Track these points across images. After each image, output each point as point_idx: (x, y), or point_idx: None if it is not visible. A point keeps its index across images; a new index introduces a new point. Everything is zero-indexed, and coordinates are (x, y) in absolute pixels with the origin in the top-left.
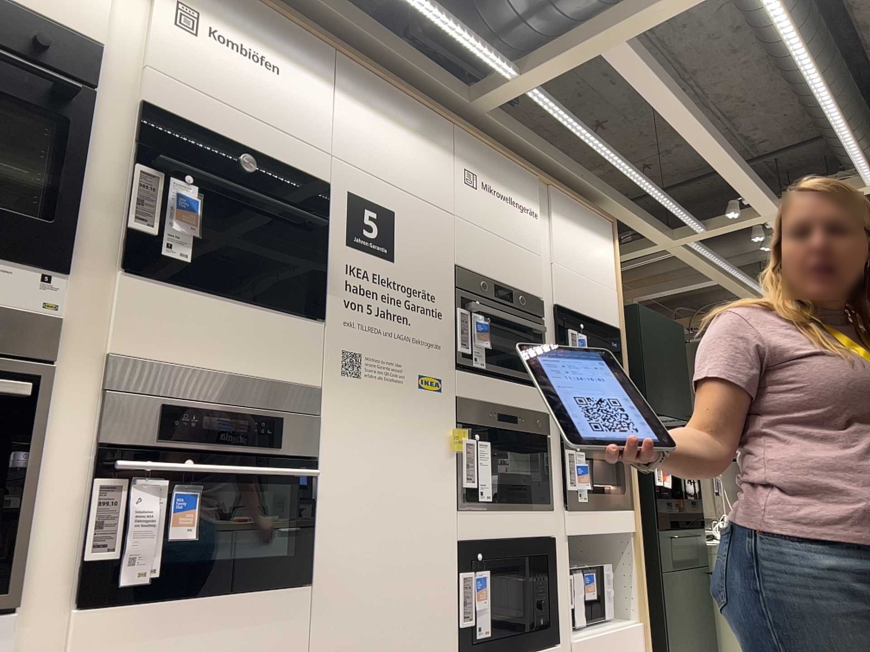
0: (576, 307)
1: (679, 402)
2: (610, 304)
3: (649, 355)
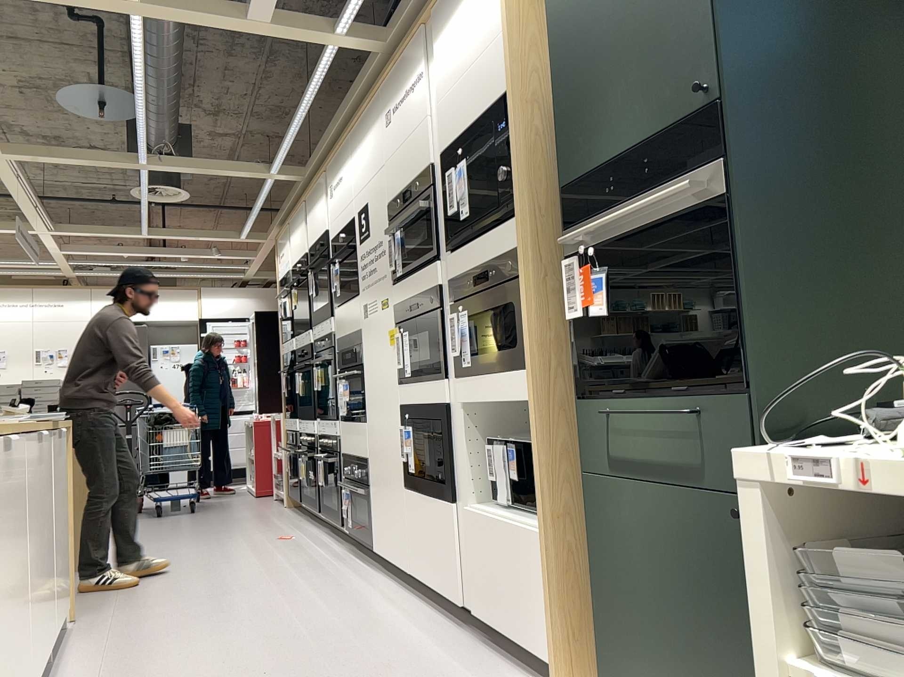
0: (458, 132)
1: (668, 84)
2: (498, 64)
3: (574, 62)
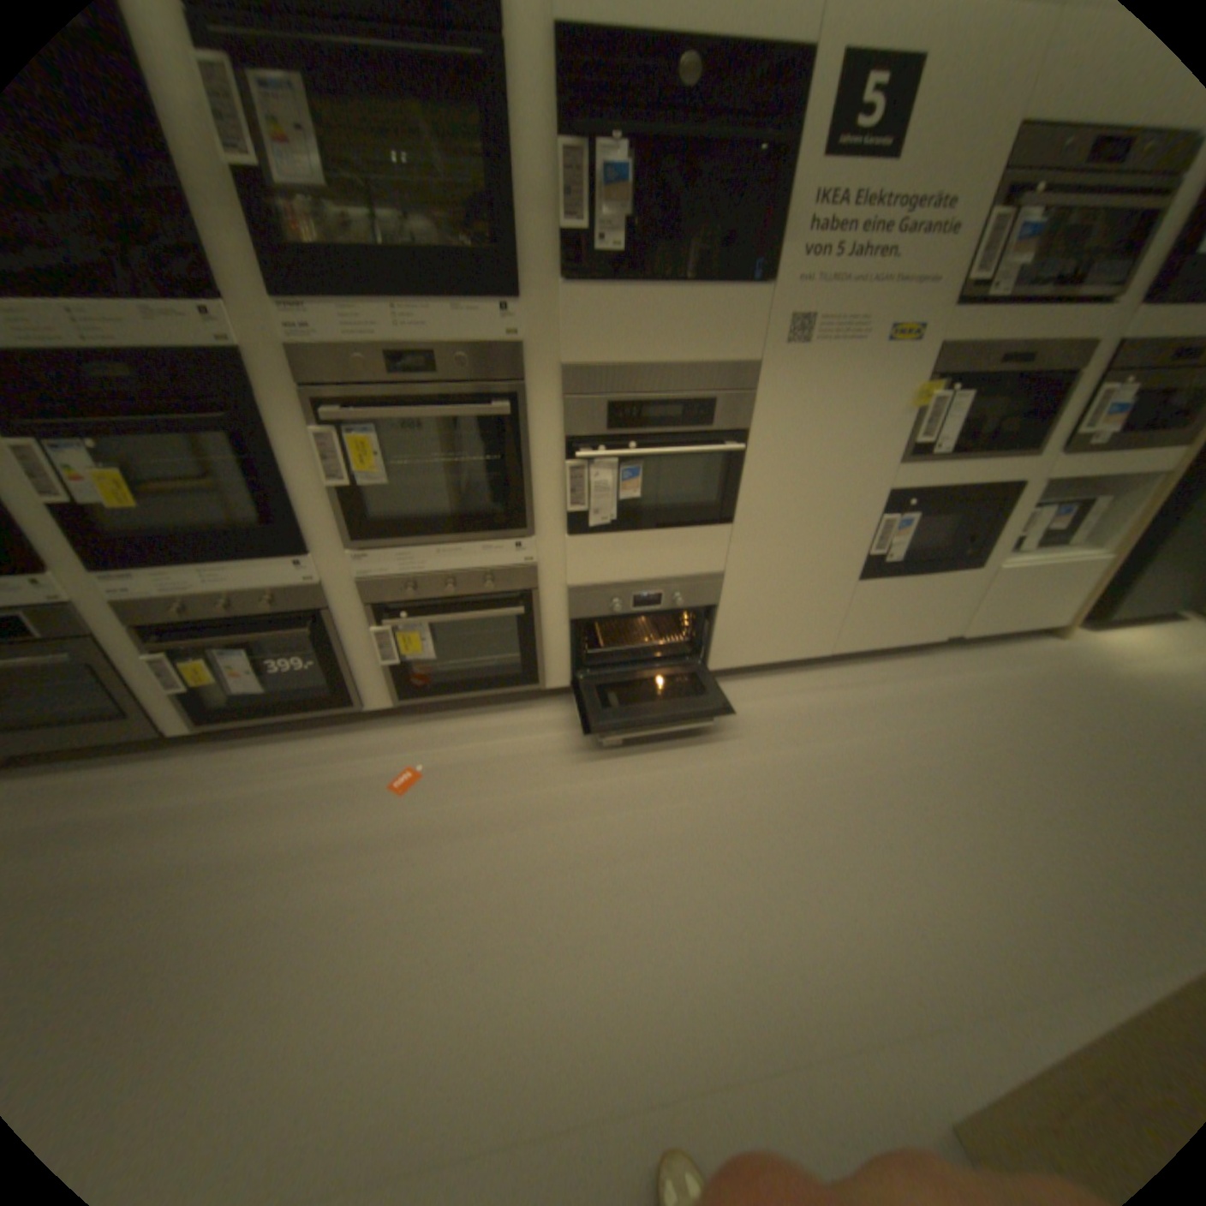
0: None
1: None
2: None
3: None
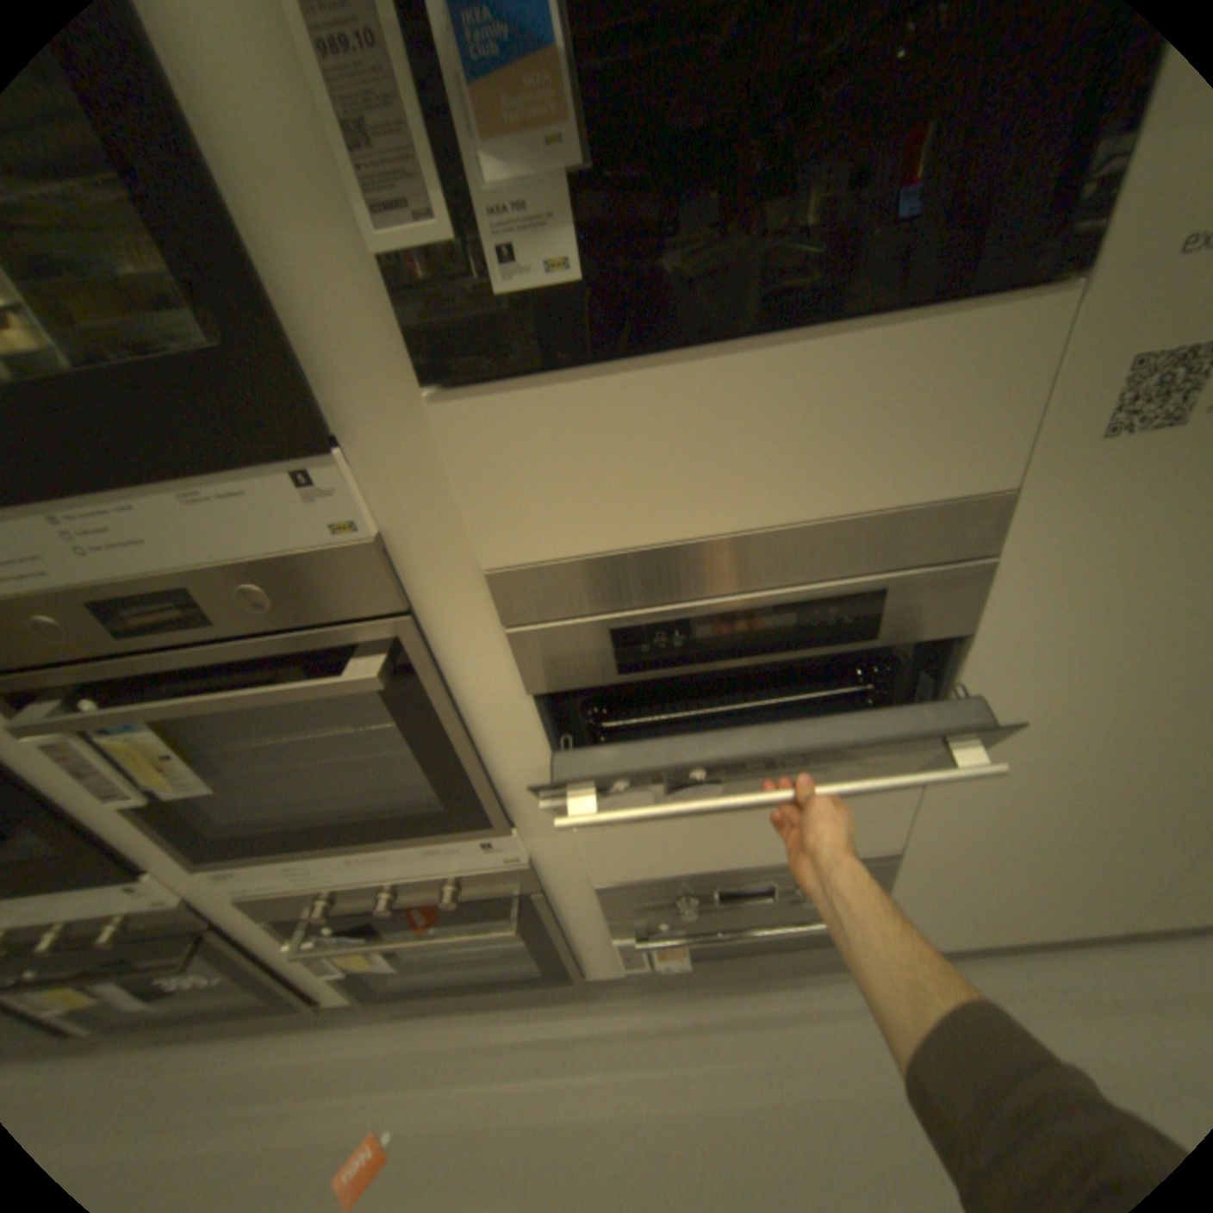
0: None
1: None
2: None
3: None
